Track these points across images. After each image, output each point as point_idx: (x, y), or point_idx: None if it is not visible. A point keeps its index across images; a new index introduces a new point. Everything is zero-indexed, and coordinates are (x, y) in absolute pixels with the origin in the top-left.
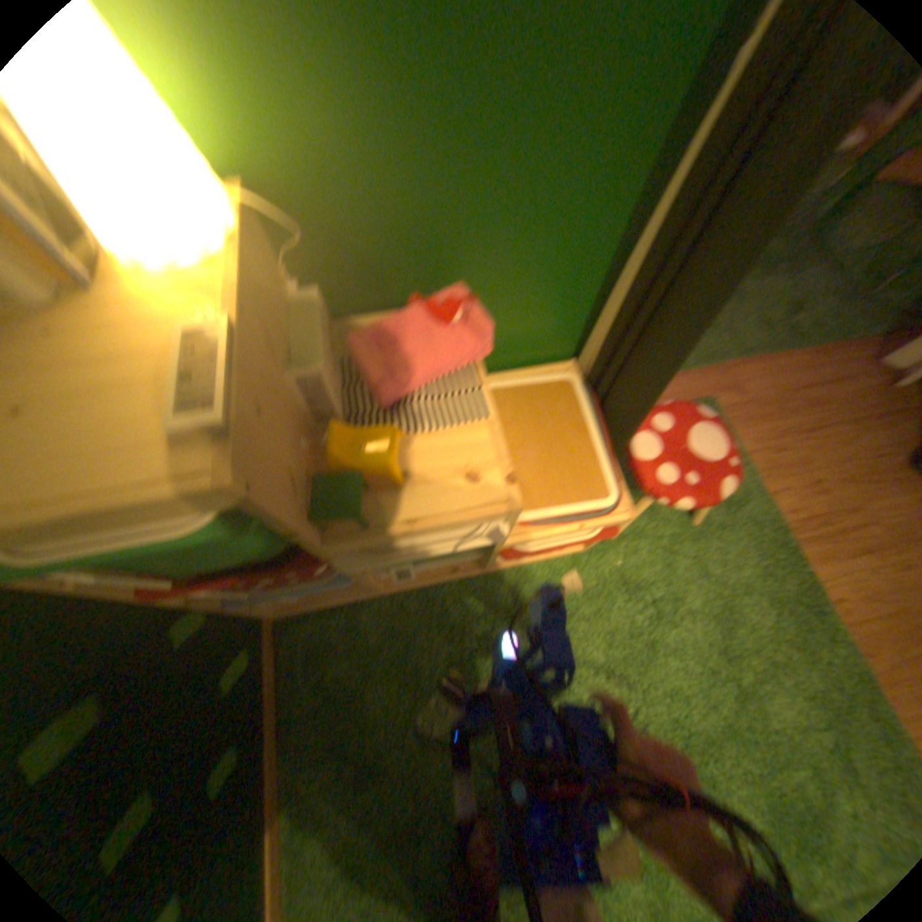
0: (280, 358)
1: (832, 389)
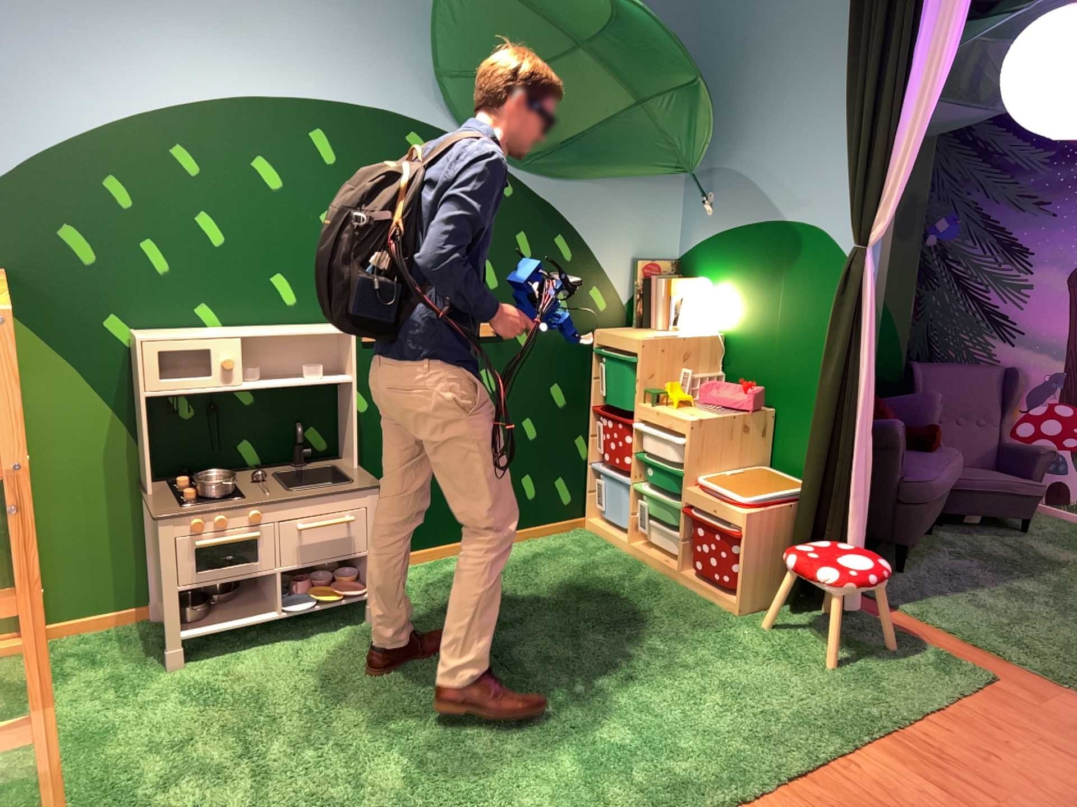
0: (678, 362)
1: None
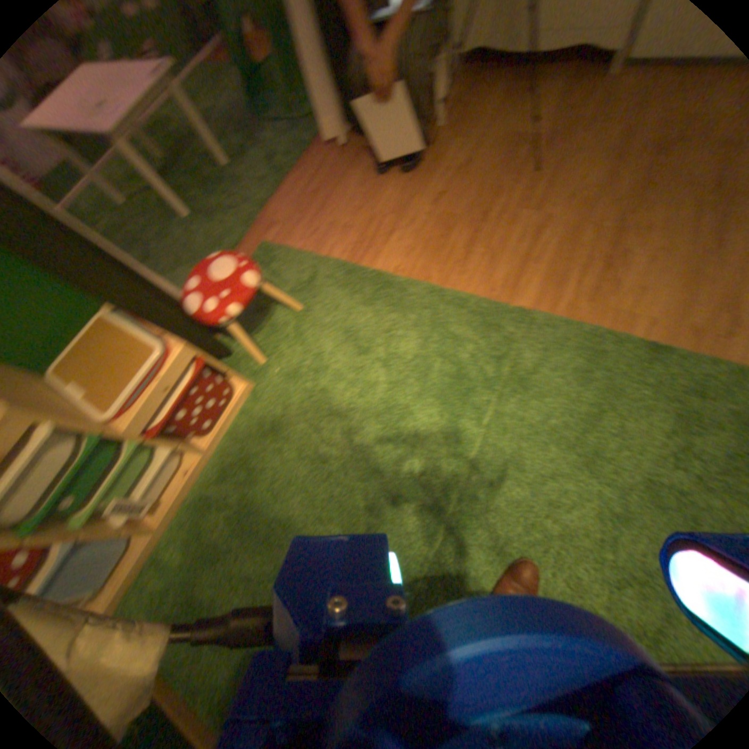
0: None
1: (317, 177)
